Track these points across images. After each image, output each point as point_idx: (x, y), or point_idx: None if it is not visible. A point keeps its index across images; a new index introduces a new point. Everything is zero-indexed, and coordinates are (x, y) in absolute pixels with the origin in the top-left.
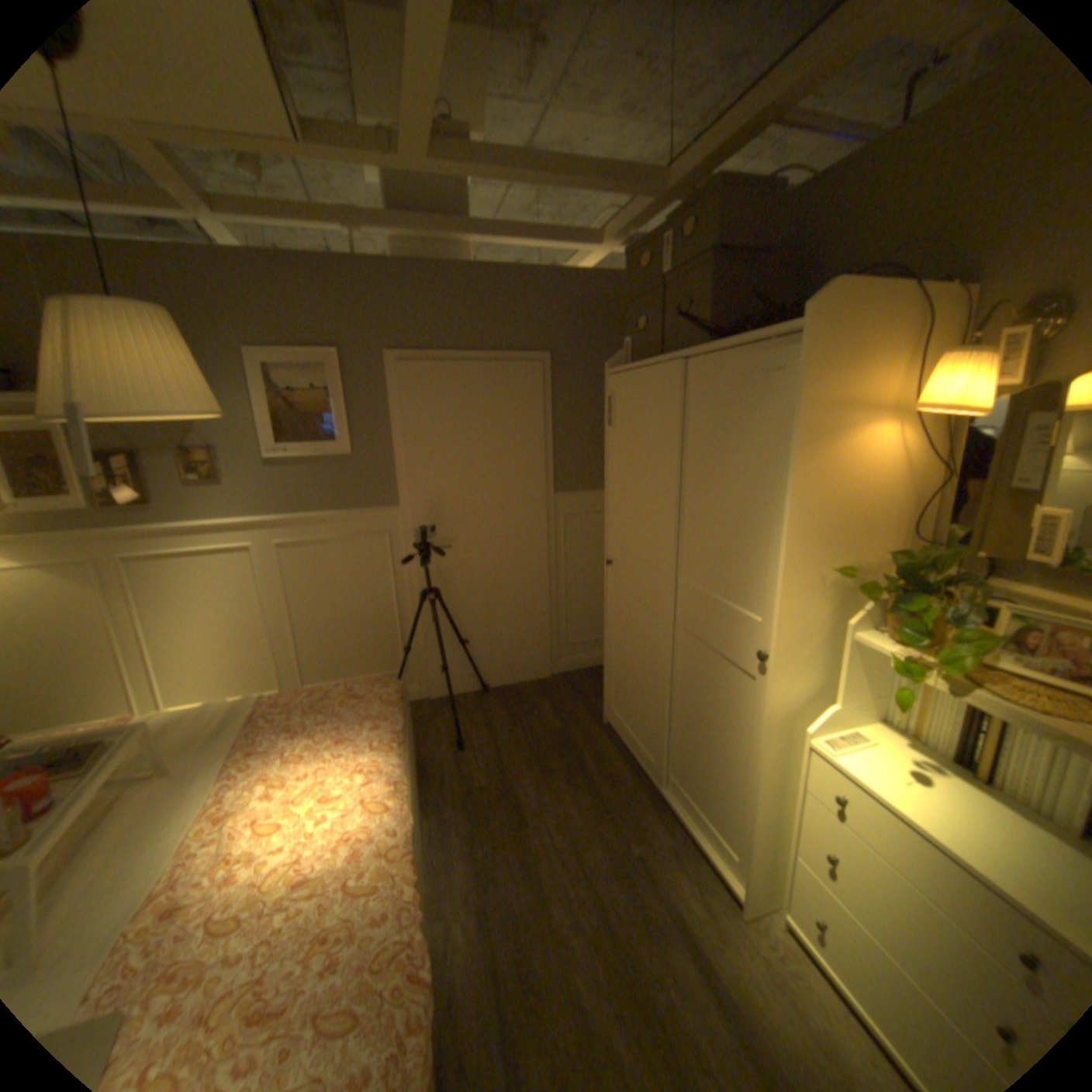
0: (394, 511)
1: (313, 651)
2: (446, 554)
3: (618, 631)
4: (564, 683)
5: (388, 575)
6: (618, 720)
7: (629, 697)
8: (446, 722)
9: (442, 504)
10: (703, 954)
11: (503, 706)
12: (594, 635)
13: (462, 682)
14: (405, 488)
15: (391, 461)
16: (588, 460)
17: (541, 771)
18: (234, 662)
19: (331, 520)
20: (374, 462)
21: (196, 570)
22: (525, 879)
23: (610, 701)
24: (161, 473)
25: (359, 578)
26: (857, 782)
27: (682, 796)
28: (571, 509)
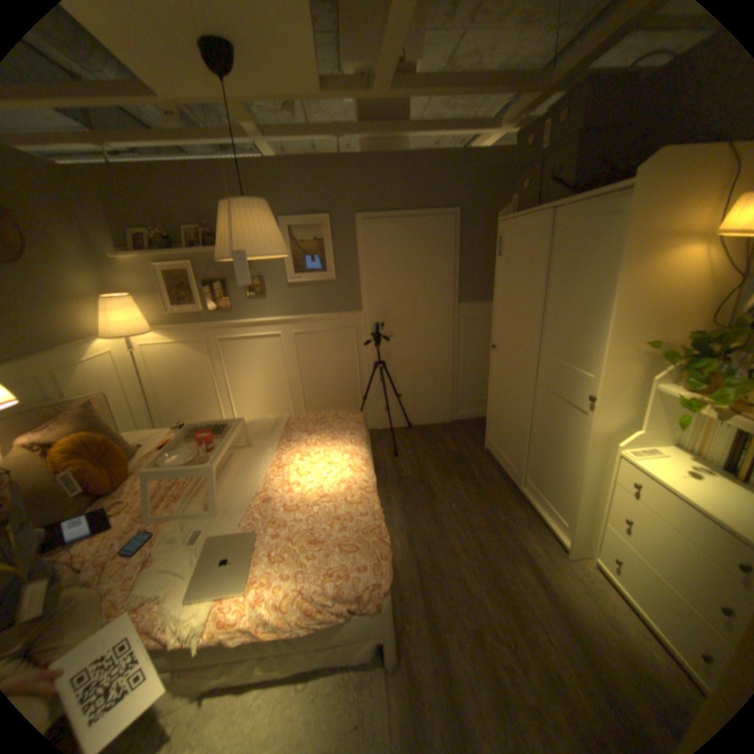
0: (359, 315)
1: (313, 396)
2: (389, 342)
3: (498, 391)
4: (460, 426)
5: (354, 354)
6: (495, 447)
7: (503, 432)
8: (387, 442)
9: (388, 310)
10: (541, 572)
11: (421, 436)
12: (481, 398)
13: (396, 421)
14: (366, 301)
15: (358, 284)
16: (483, 281)
17: (444, 472)
18: (272, 400)
19: (324, 320)
20: (348, 285)
21: (254, 347)
22: (435, 523)
23: (490, 436)
24: (237, 293)
25: (338, 355)
26: (649, 474)
27: (535, 491)
28: (469, 314)
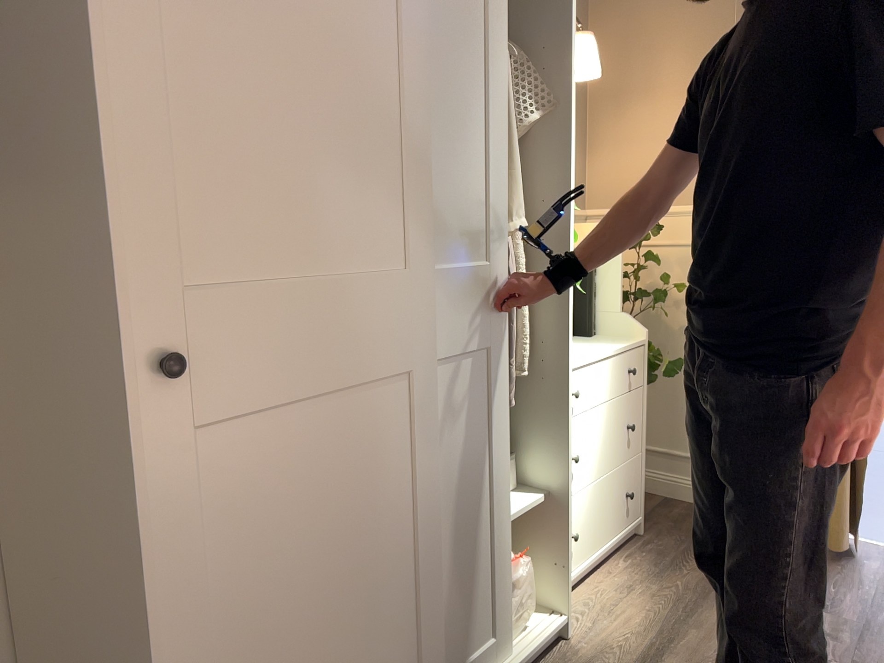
0: None
1: None
2: None
3: (233, 572)
4: None
5: None
6: None
7: None
8: None
9: None
10: (640, 660)
11: None
12: None
13: None
14: None
15: None
16: None
17: None
18: None
19: None
20: None
21: None
22: None
23: None
24: None
25: None
26: (575, 367)
27: None
28: None
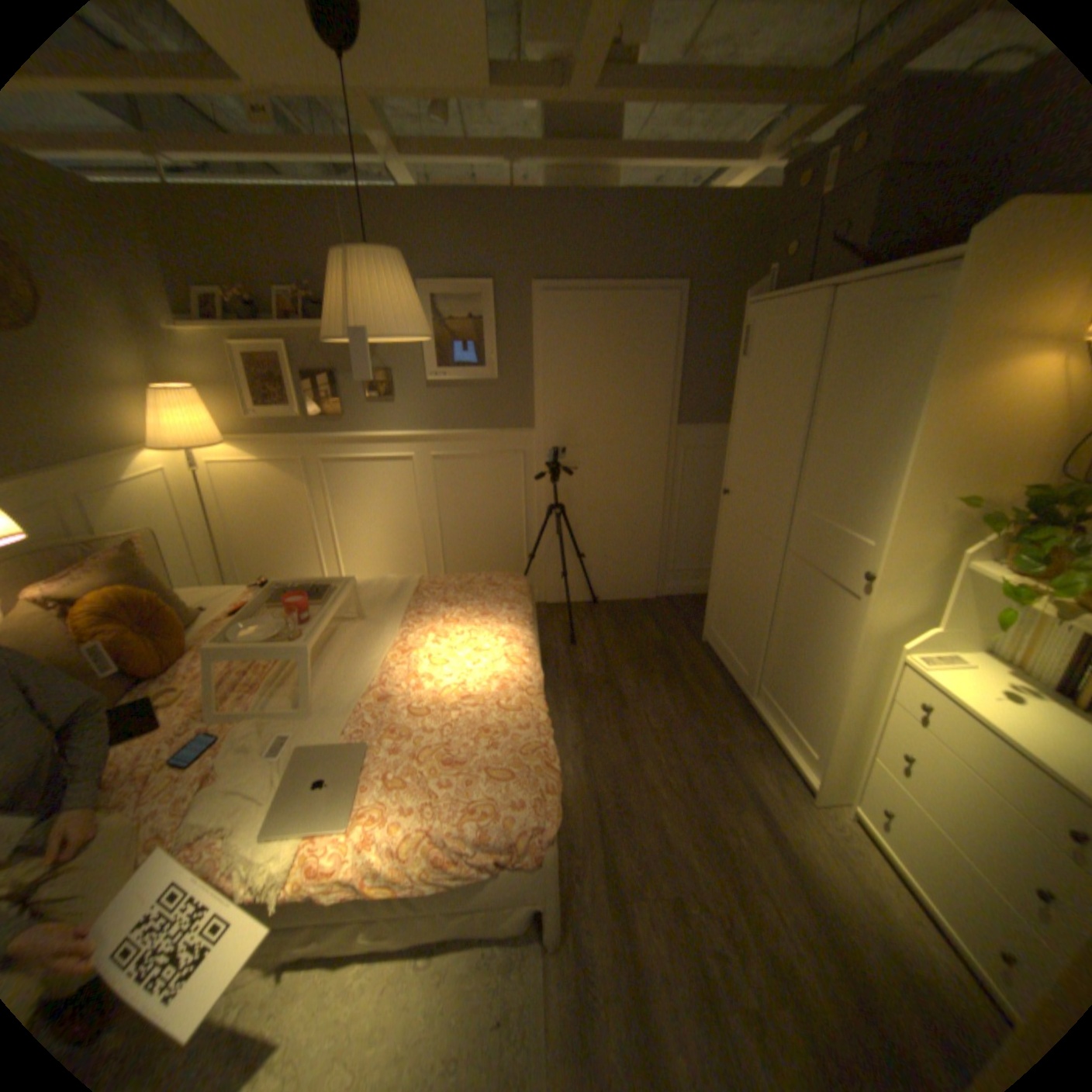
0: (530, 434)
1: (456, 550)
2: (572, 476)
3: (727, 557)
4: (667, 605)
5: (520, 491)
6: (718, 639)
7: (731, 618)
8: (560, 623)
9: (572, 429)
10: (775, 821)
11: (611, 617)
12: (701, 566)
13: (576, 592)
14: (541, 413)
15: (531, 388)
16: (716, 392)
17: (642, 671)
18: (397, 552)
19: (477, 439)
20: (516, 388)
21: (373, 474)
22: (625, 743)
23: (712, 622)
24: (352, 392)
25: (496, 492)
26: (946, 692)
27: (772, 705)
28: (692, 441)
